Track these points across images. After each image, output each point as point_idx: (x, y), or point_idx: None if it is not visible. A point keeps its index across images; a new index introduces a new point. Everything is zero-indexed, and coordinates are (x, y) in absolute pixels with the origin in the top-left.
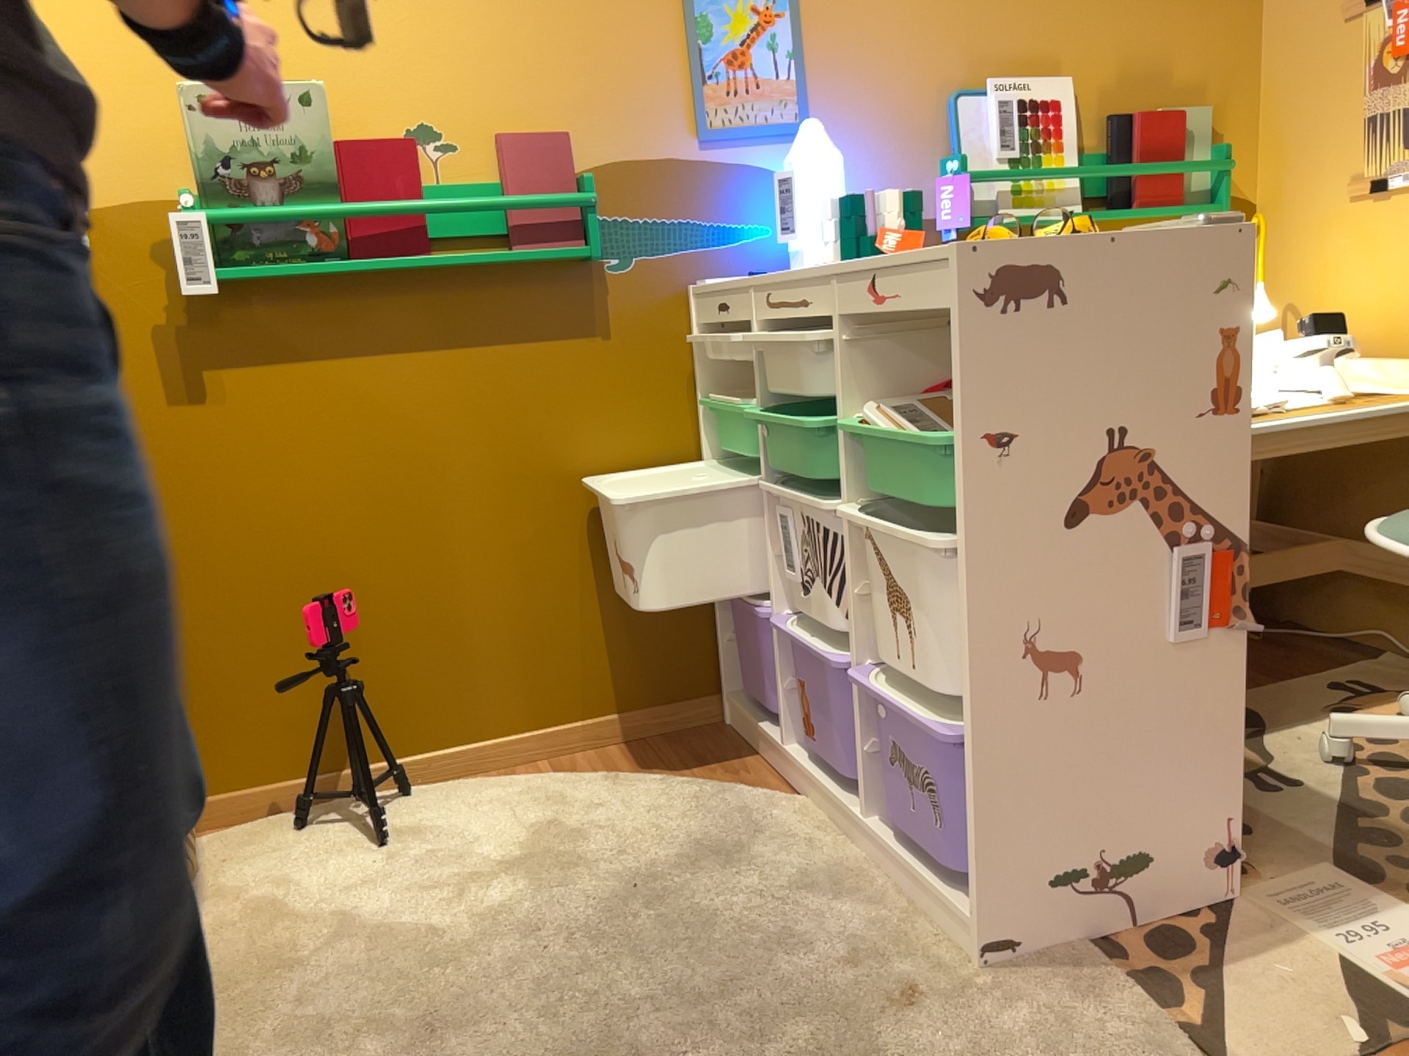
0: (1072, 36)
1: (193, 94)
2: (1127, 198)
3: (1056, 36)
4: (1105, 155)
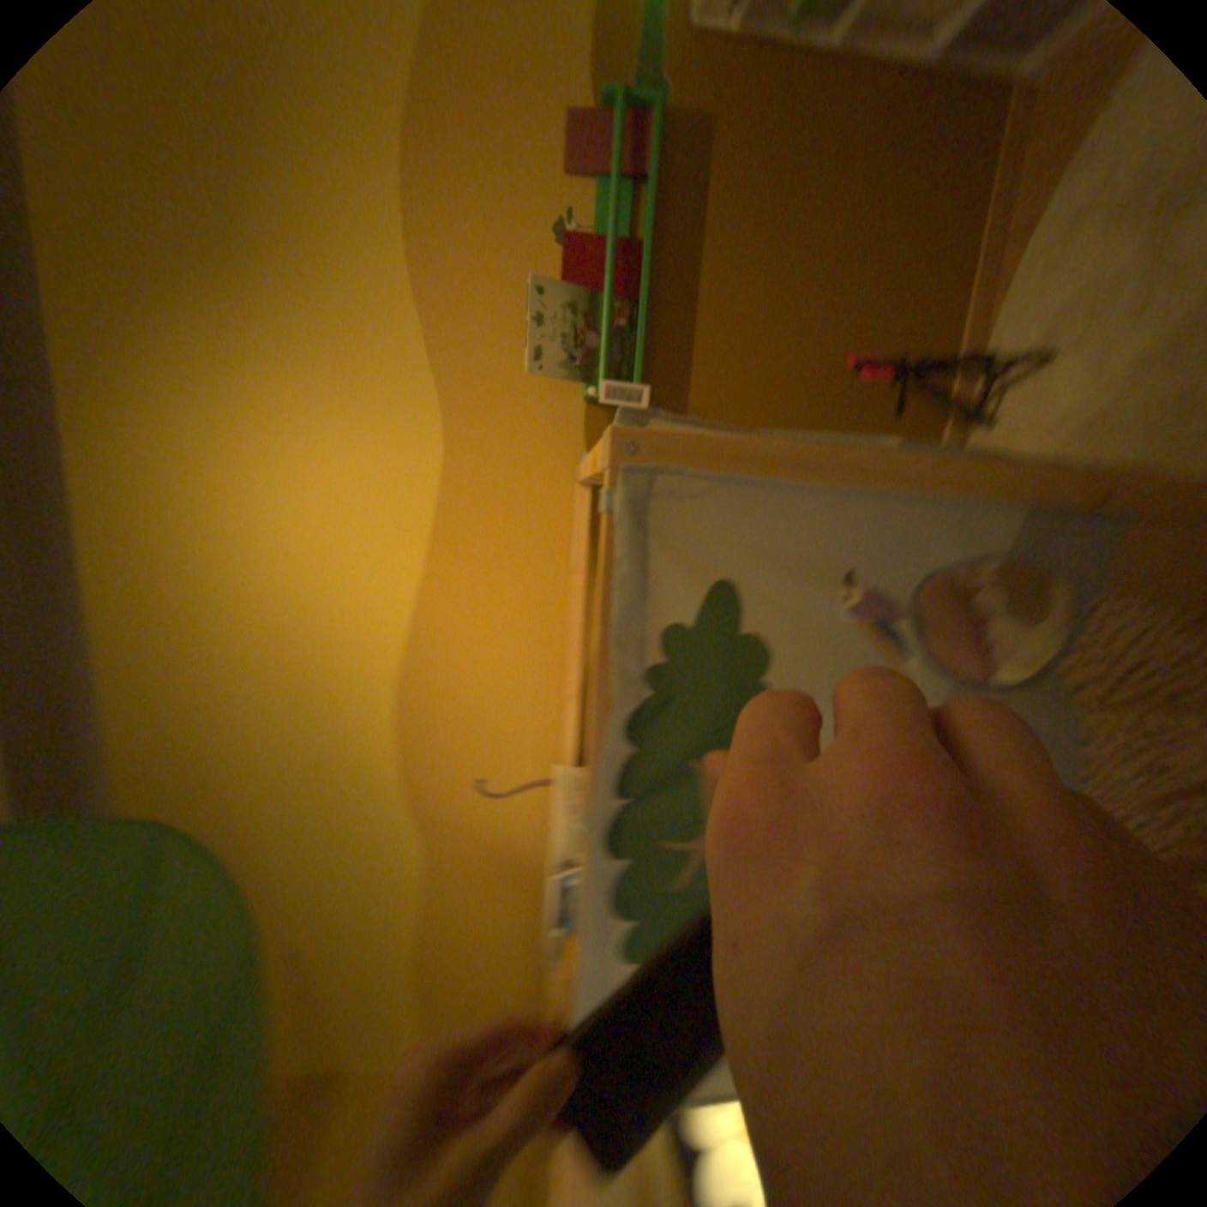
0: None
1: (531, 363)
2: None
3: None
4: None
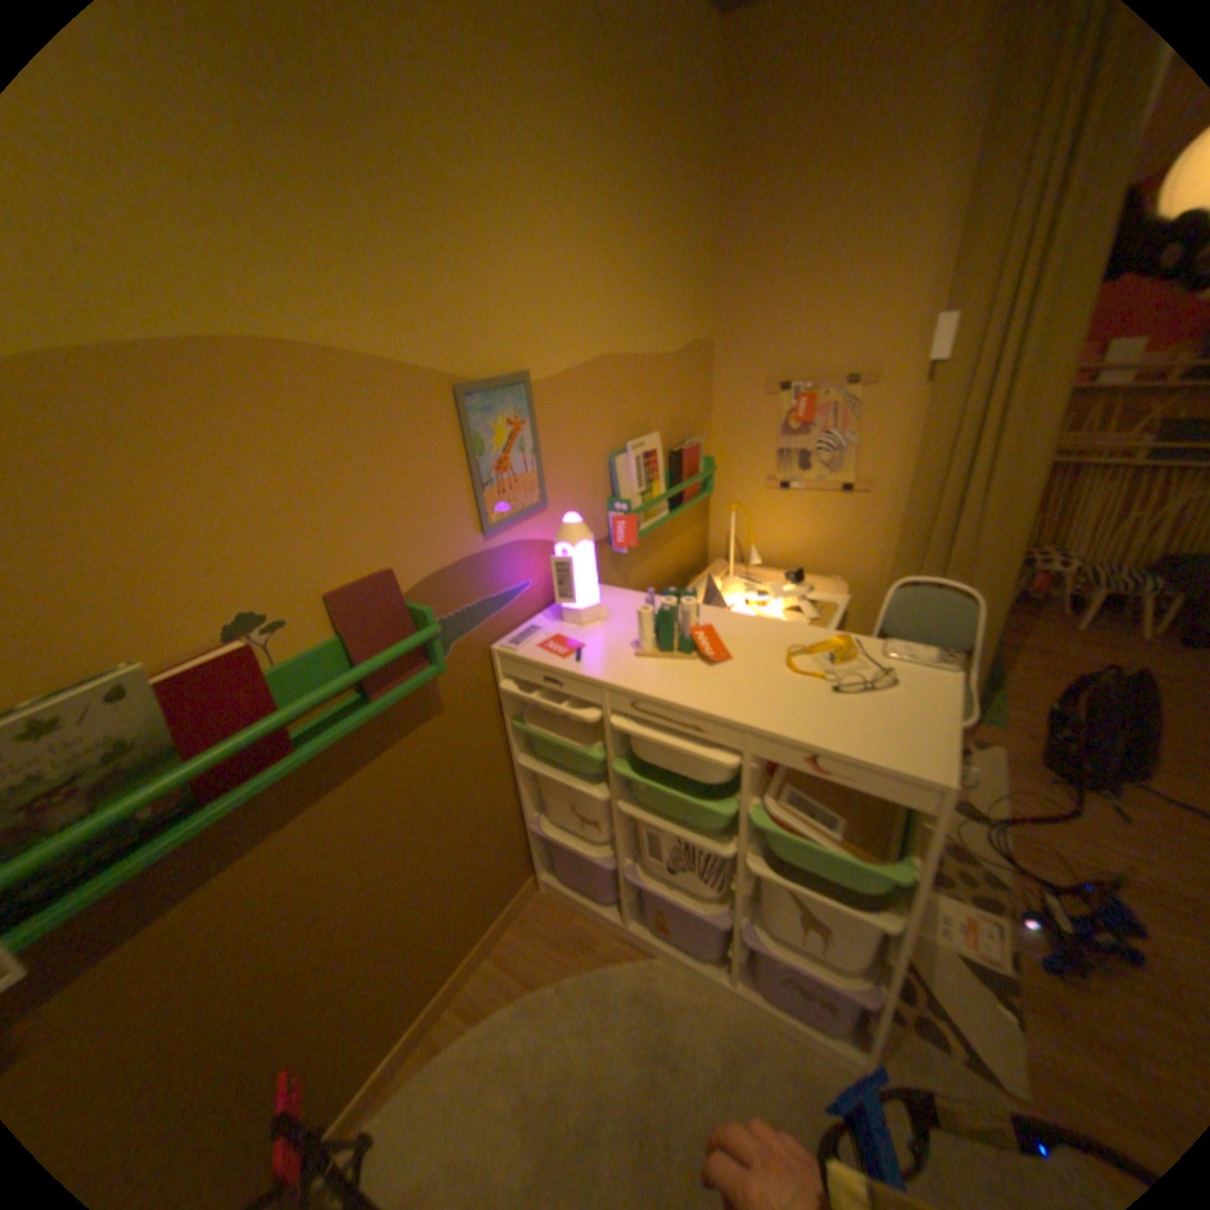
0: (655, 403)
1: None
2: (681, 497)
3: (650, 404)
4: (671, 474)
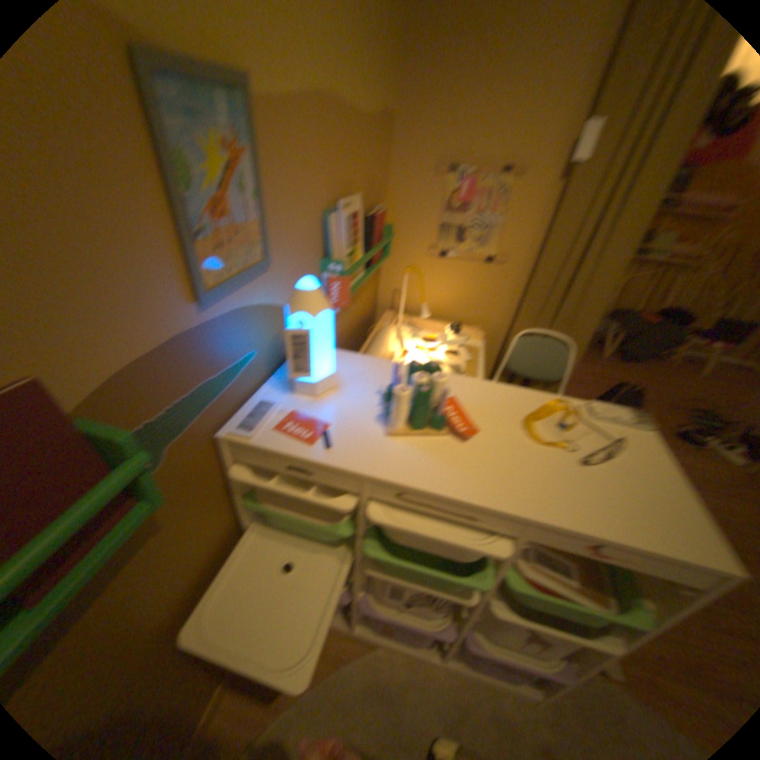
0: (360, 162)
1: None
2: (373, 257)
3: (357, 162)
4: (367, 235)
